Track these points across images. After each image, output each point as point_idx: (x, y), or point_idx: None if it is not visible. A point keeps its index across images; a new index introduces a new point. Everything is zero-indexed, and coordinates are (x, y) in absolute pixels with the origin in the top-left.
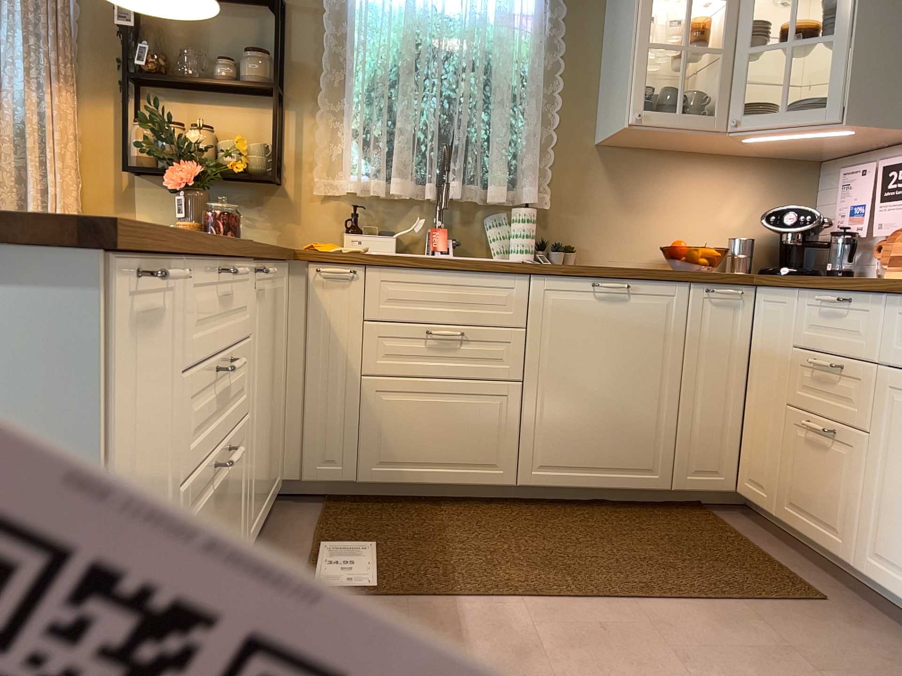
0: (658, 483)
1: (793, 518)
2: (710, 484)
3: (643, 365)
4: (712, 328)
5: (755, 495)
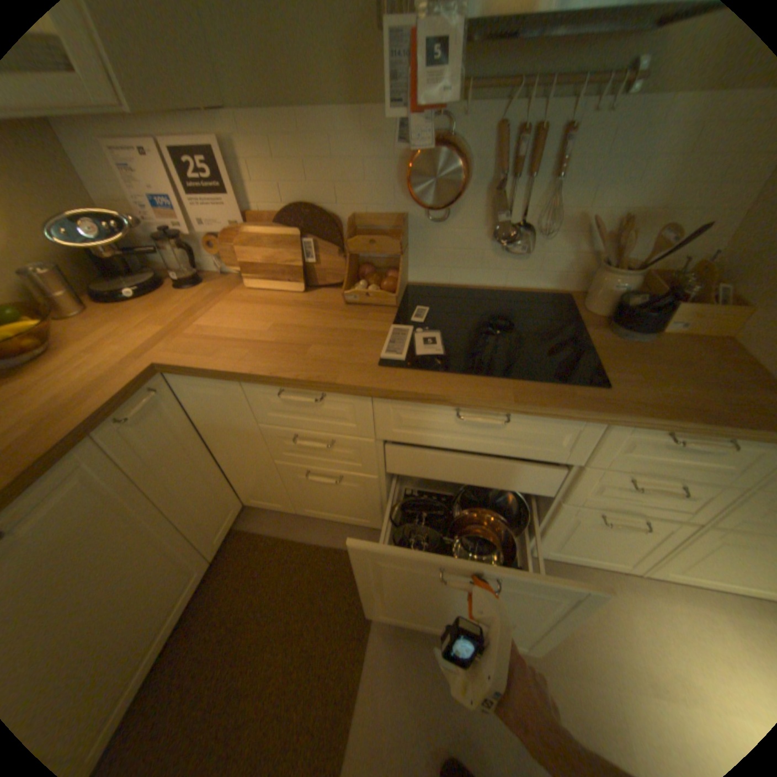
0: (199, 575)
1: (316, 513)
2: (228, 524)
3: (112, 551)
4: (149, 445)
5: (266, 505)
